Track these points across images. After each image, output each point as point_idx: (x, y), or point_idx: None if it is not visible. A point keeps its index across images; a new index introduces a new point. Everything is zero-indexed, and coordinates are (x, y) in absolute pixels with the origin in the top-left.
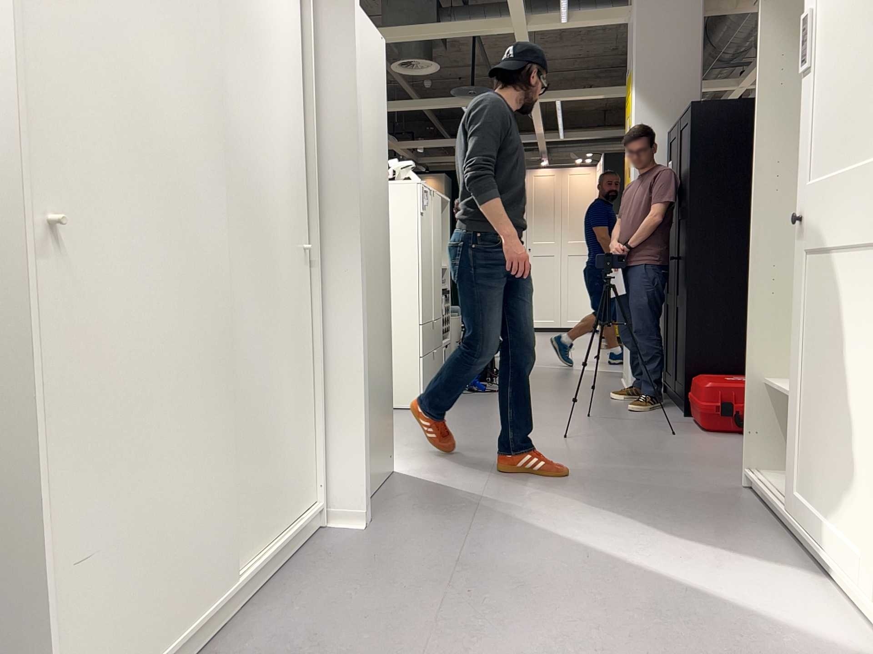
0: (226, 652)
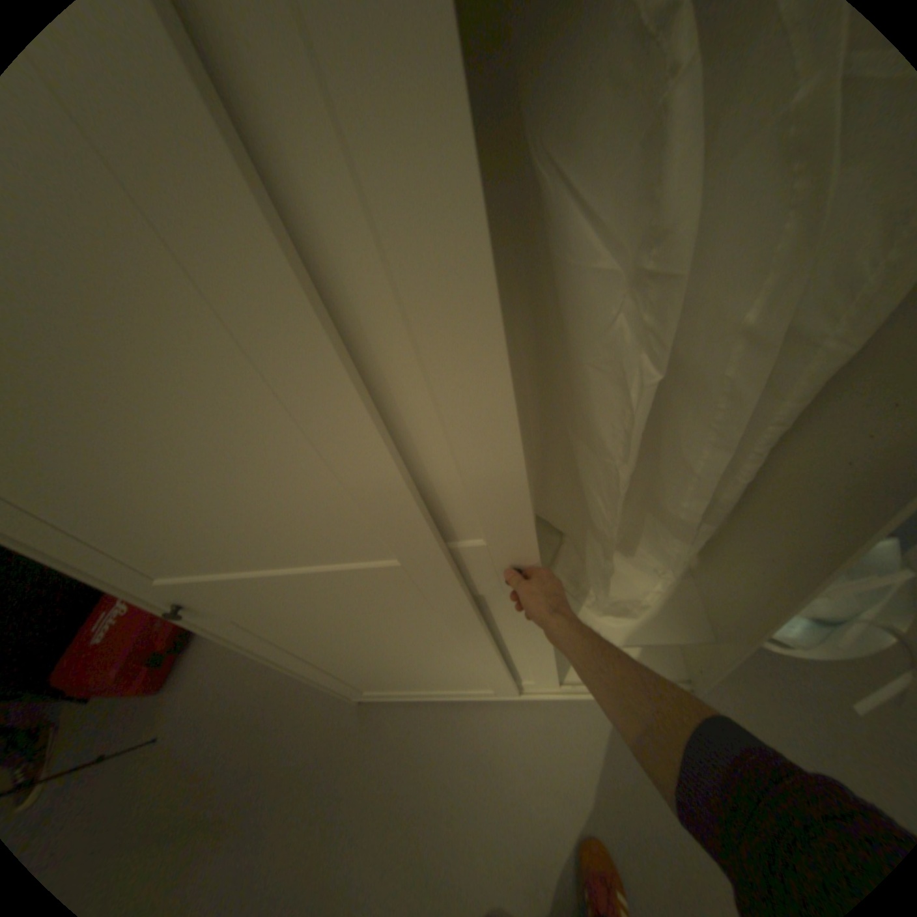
0: None
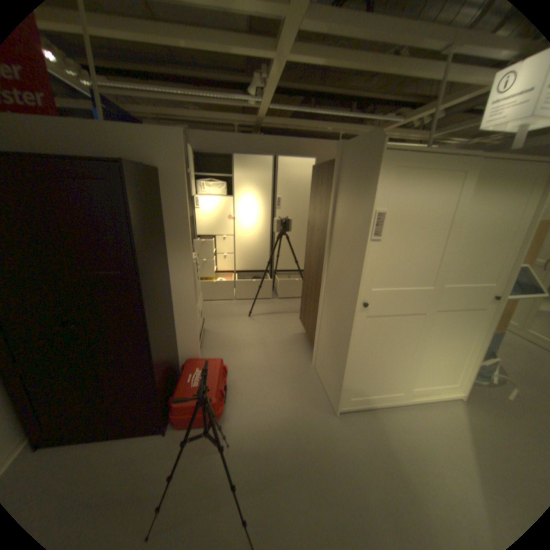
0: None
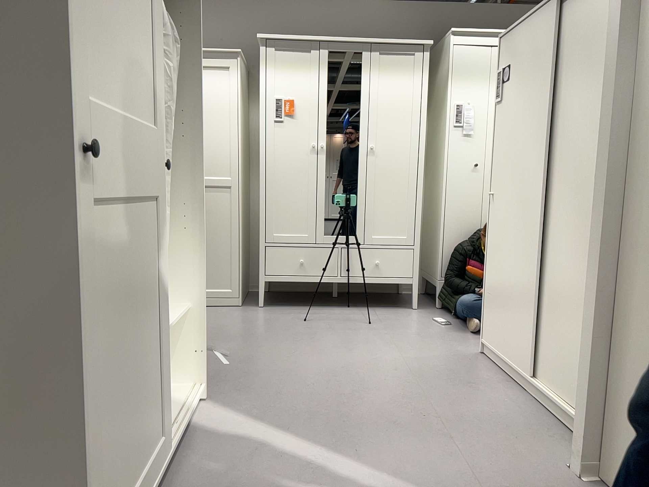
0: (498, 377)
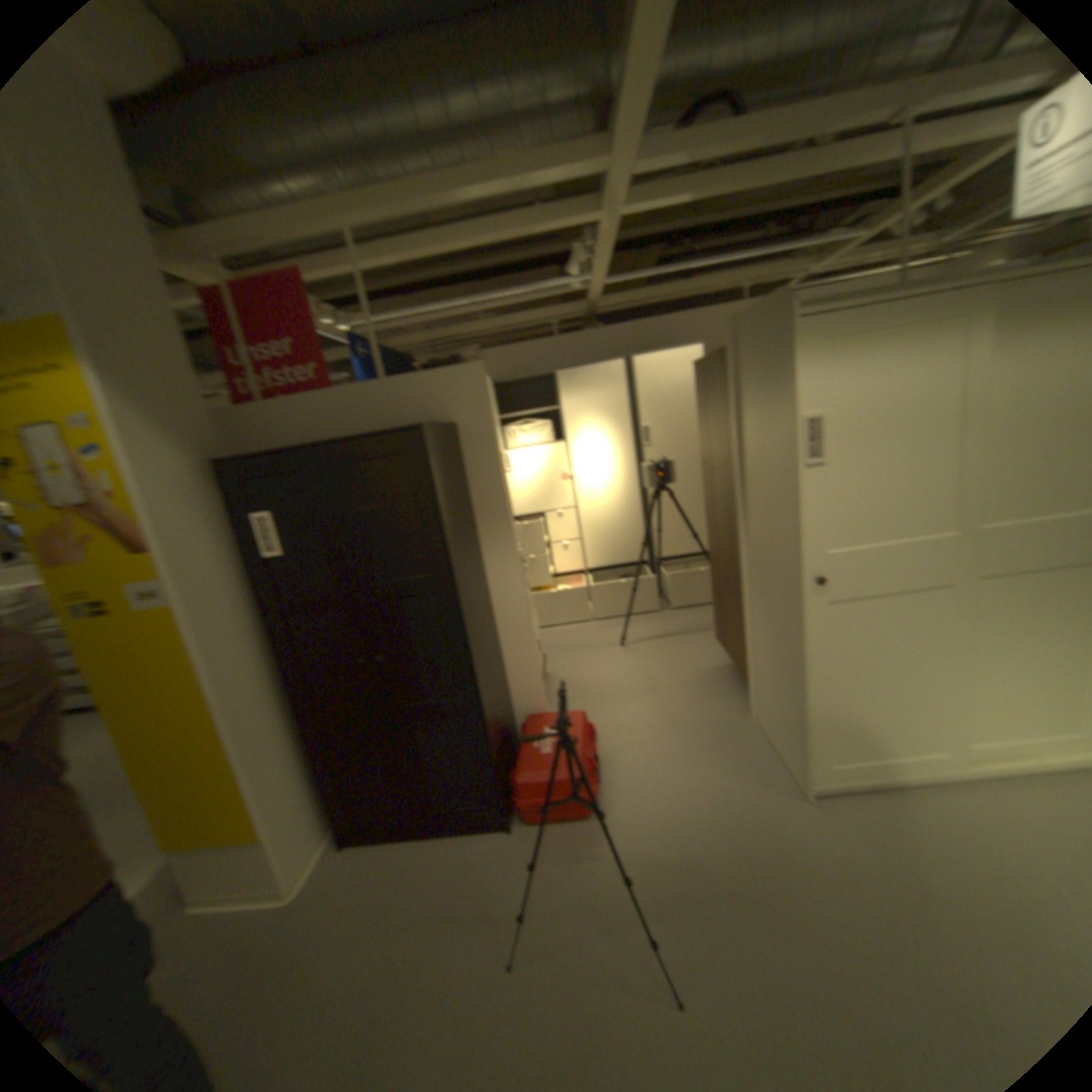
0: None
